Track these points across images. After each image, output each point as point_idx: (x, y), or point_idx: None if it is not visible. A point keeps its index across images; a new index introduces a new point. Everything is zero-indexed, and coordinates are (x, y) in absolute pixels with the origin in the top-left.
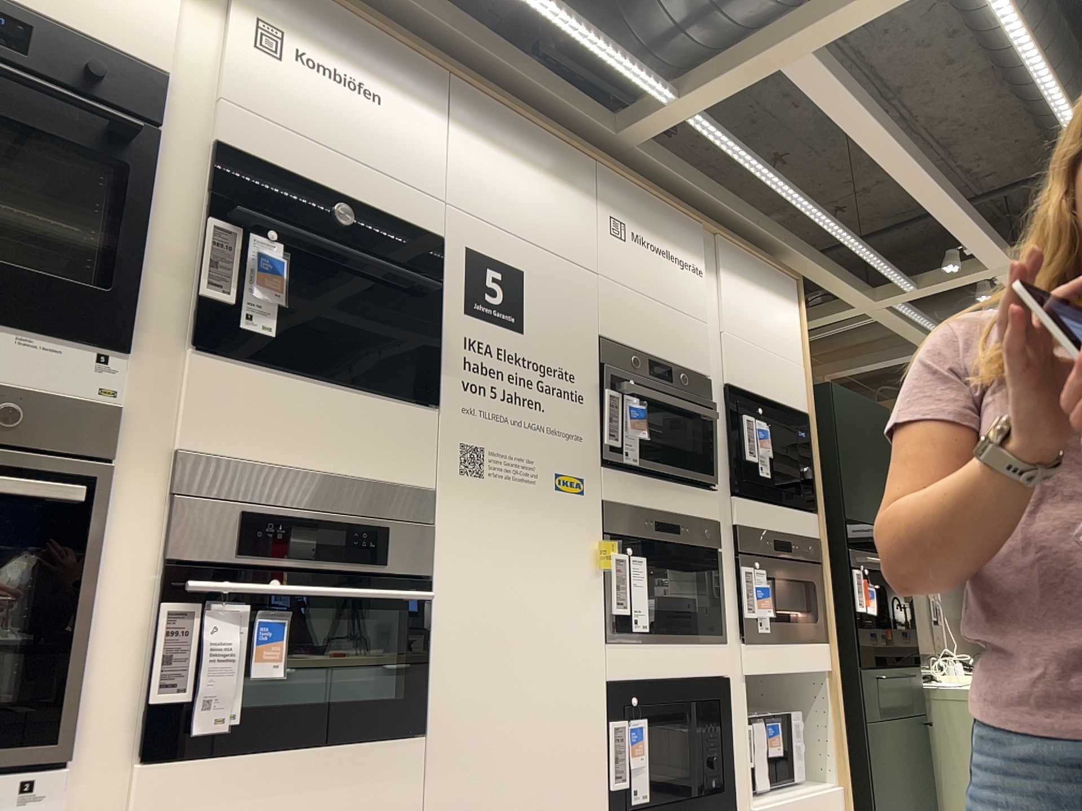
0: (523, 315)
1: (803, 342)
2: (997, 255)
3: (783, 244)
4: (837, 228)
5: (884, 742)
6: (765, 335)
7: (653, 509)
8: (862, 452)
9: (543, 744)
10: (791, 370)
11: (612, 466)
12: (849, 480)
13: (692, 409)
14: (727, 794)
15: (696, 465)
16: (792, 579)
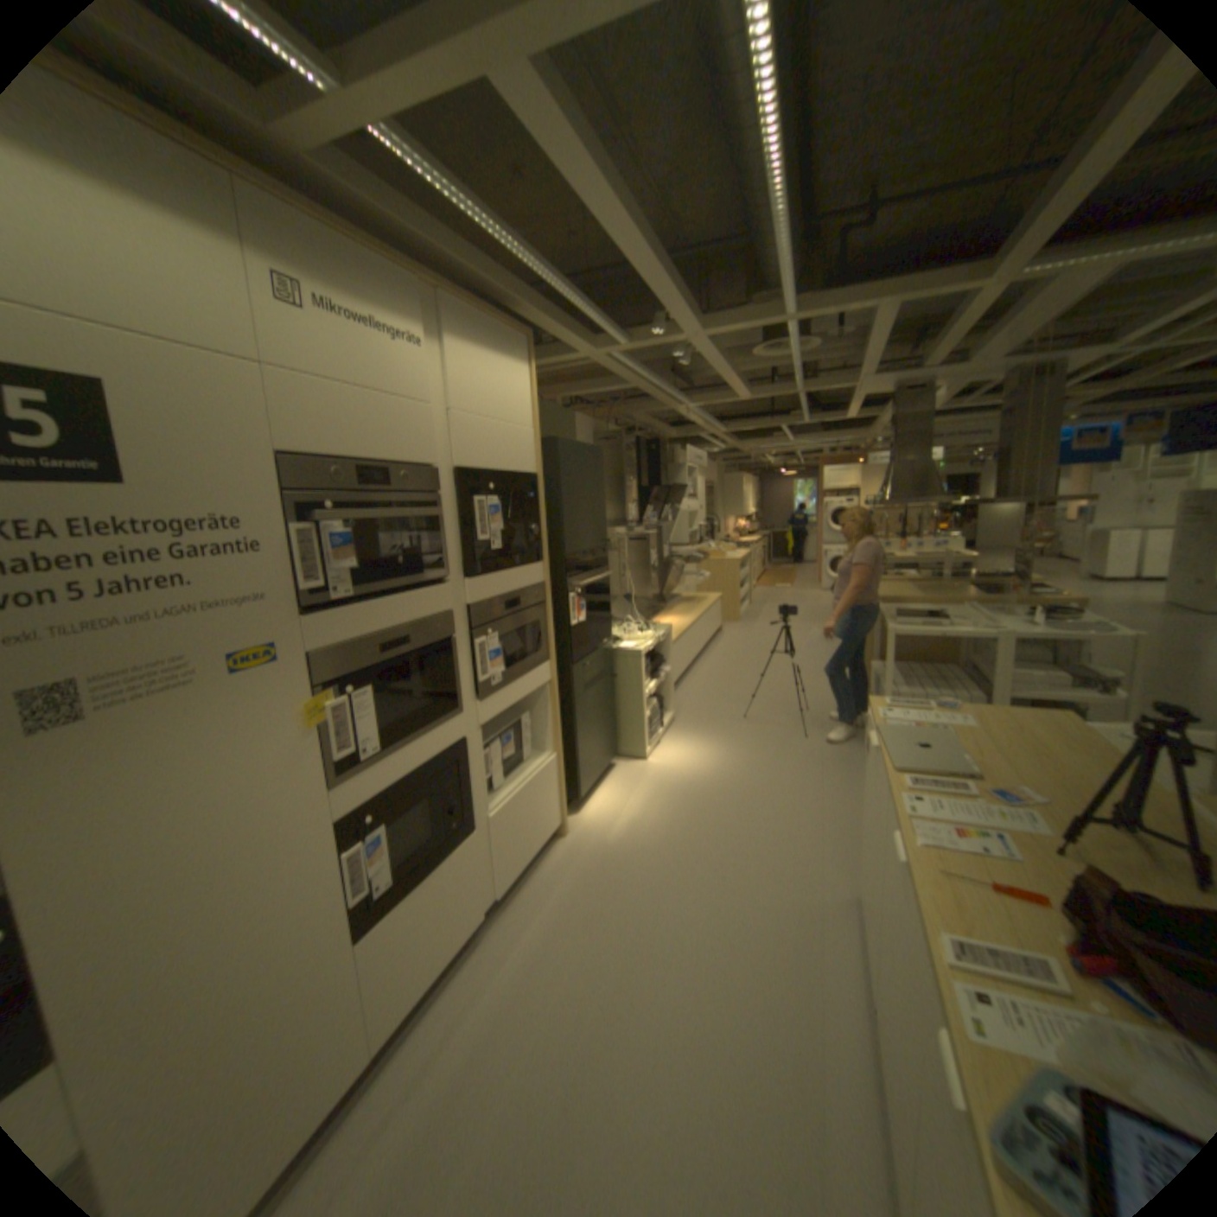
0: (116, 456)
1: (533, 404)
2: (696, 326)
3: (515, 298)
4: (566, 289)
5: (586, 706)
6: (495, 404)
7: (375, 633)
8: (581, 495)
9: (254, 934)
10: (522, 436)
11: (315, 608)
12: (570, 523)
13: (416, 509)
14: (465, 826)
15: (423, 568)
16: (520, 628)
